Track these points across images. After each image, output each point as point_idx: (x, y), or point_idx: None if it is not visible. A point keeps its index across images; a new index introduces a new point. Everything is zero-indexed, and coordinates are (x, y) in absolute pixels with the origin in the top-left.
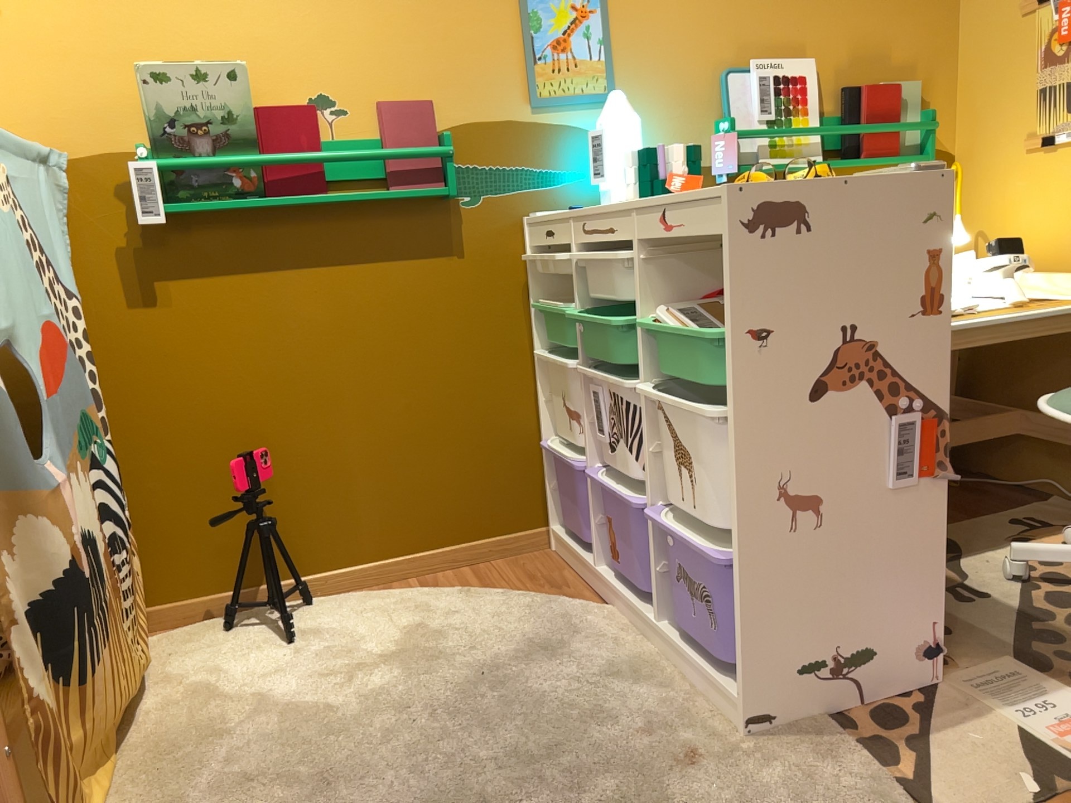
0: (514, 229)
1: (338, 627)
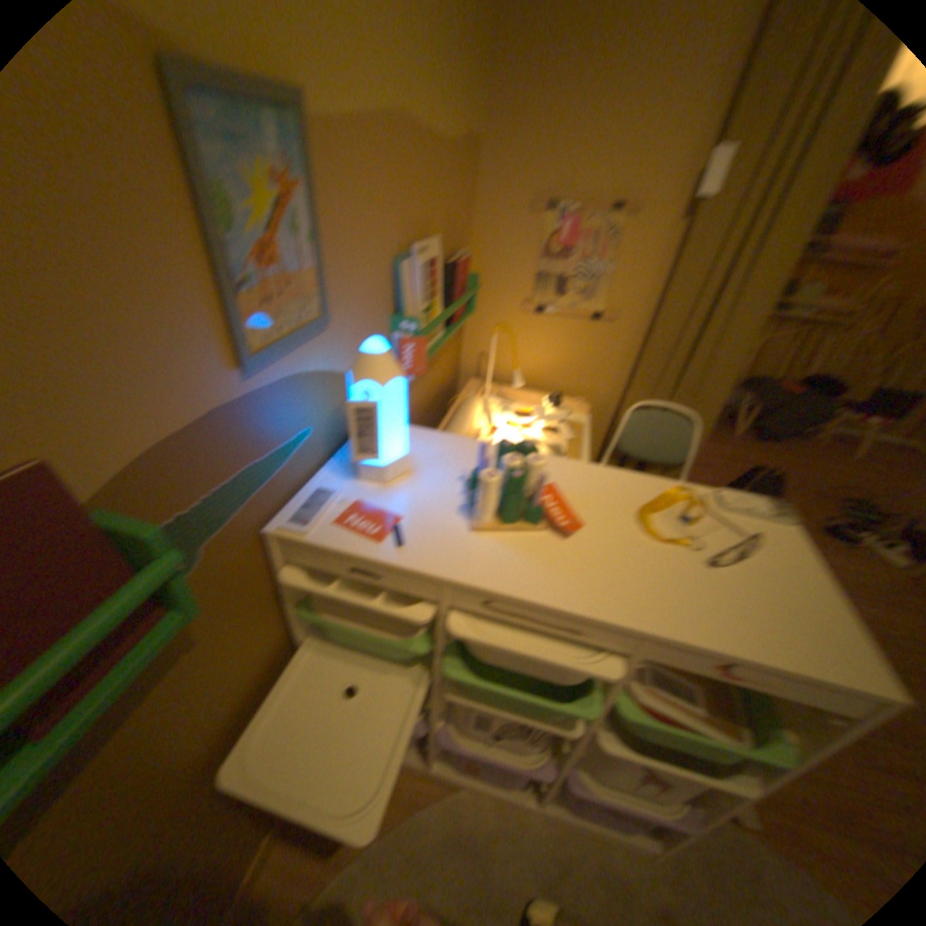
0: (256, 547)
1: None
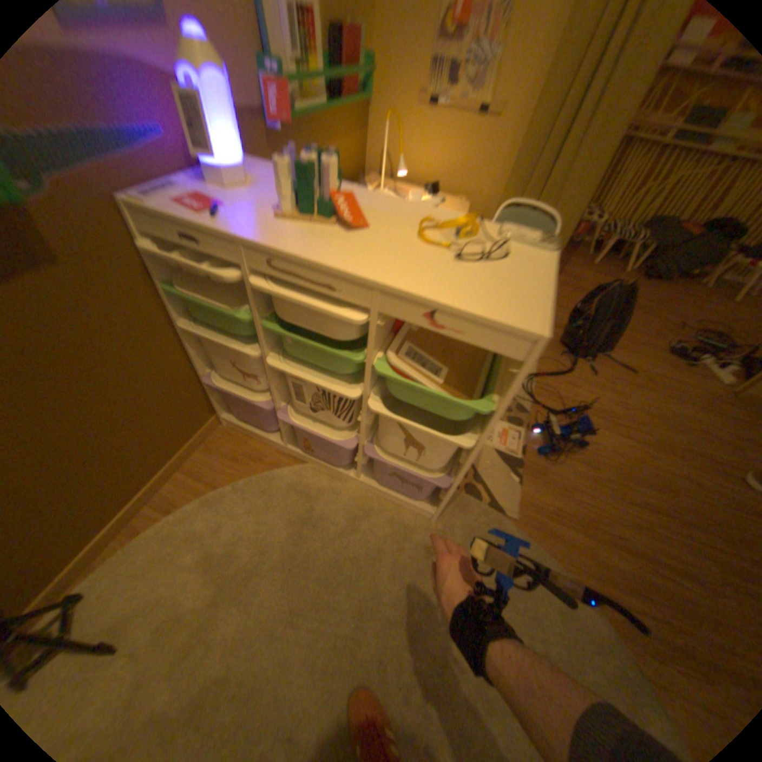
0: (110, 215)
1: (143, 603)
